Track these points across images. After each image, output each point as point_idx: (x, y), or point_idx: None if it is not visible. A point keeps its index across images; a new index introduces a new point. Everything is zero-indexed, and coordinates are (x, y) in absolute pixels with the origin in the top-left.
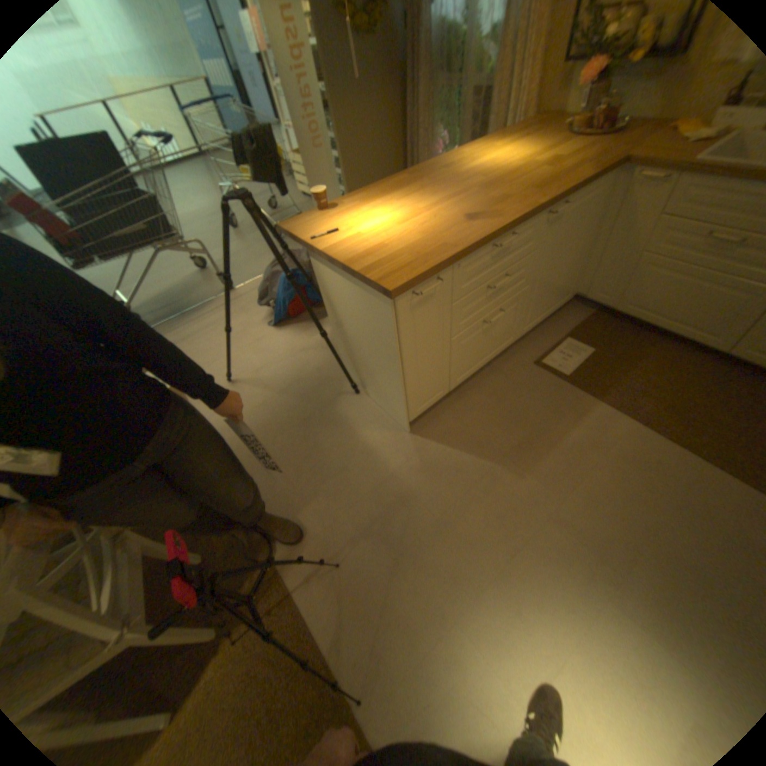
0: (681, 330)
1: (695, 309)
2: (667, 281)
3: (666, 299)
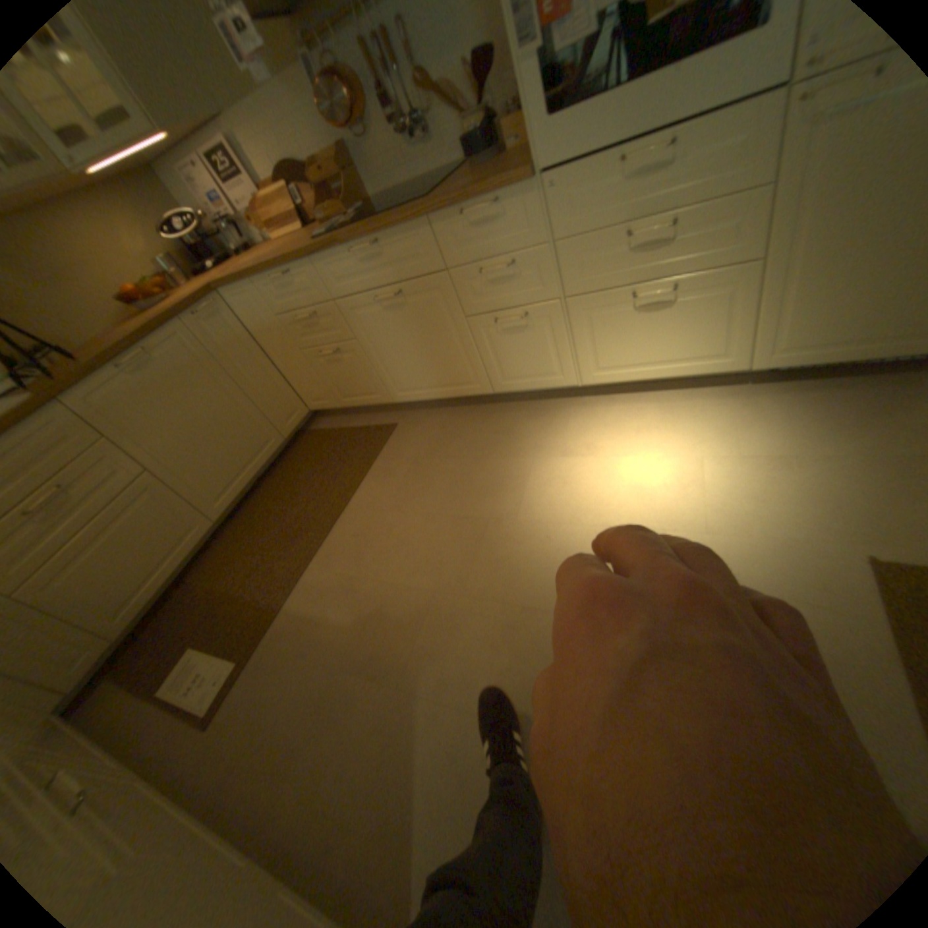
0: (174, 561)
1: (146, 543)
2: (87, 569)
3: (119, 572)
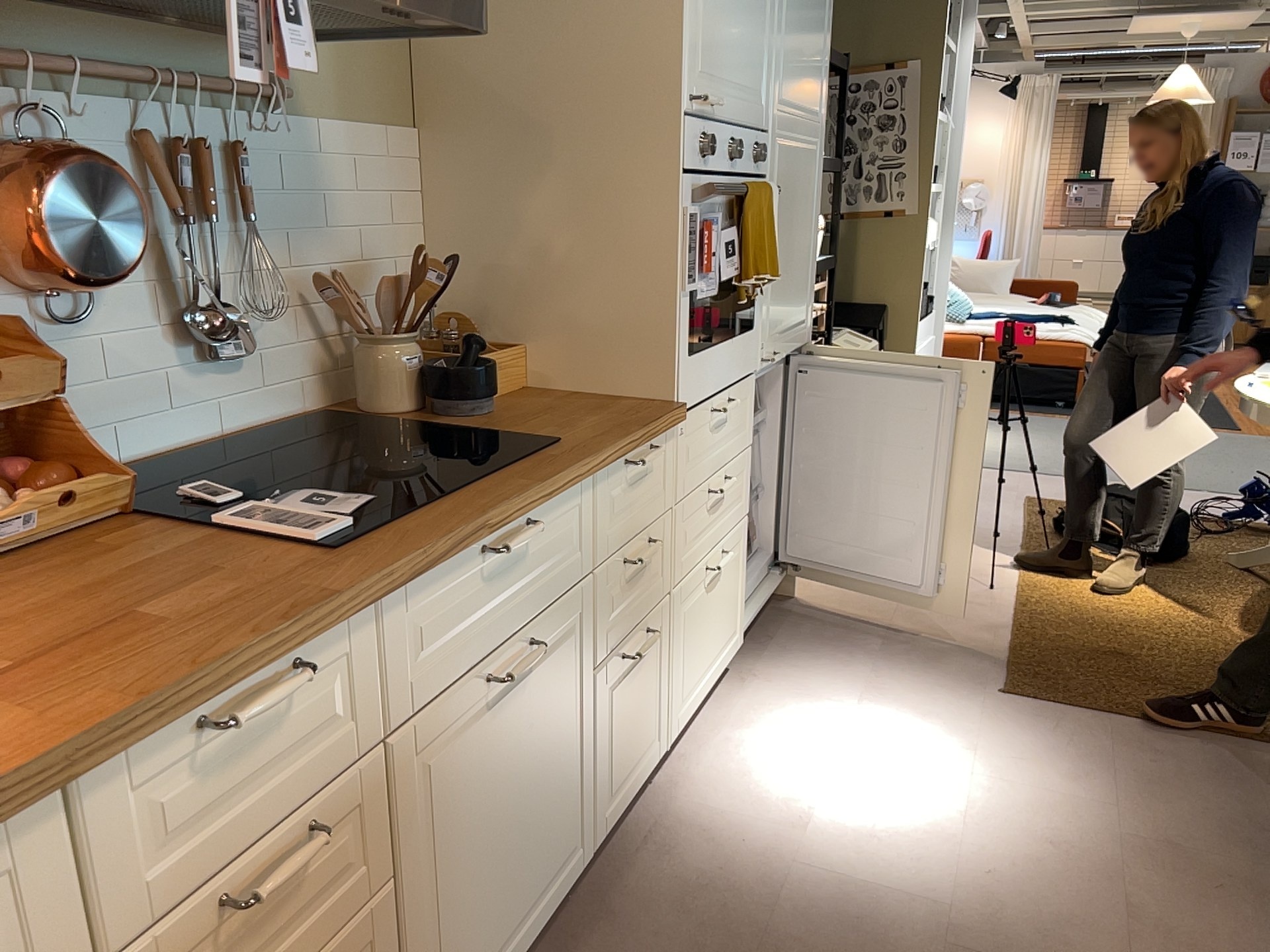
0: None
1: None
2: None
3: None
